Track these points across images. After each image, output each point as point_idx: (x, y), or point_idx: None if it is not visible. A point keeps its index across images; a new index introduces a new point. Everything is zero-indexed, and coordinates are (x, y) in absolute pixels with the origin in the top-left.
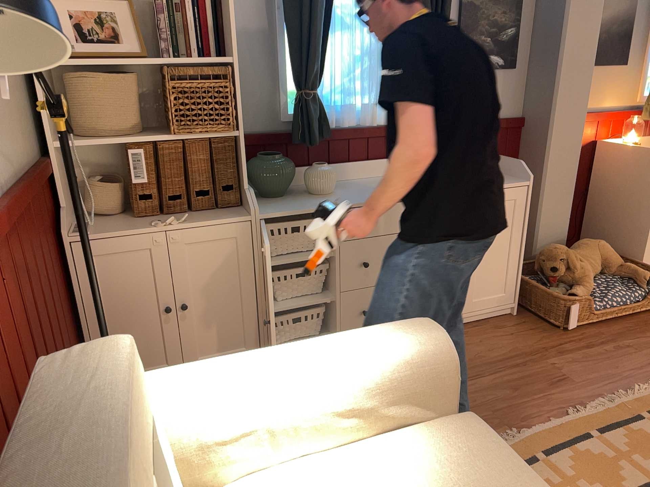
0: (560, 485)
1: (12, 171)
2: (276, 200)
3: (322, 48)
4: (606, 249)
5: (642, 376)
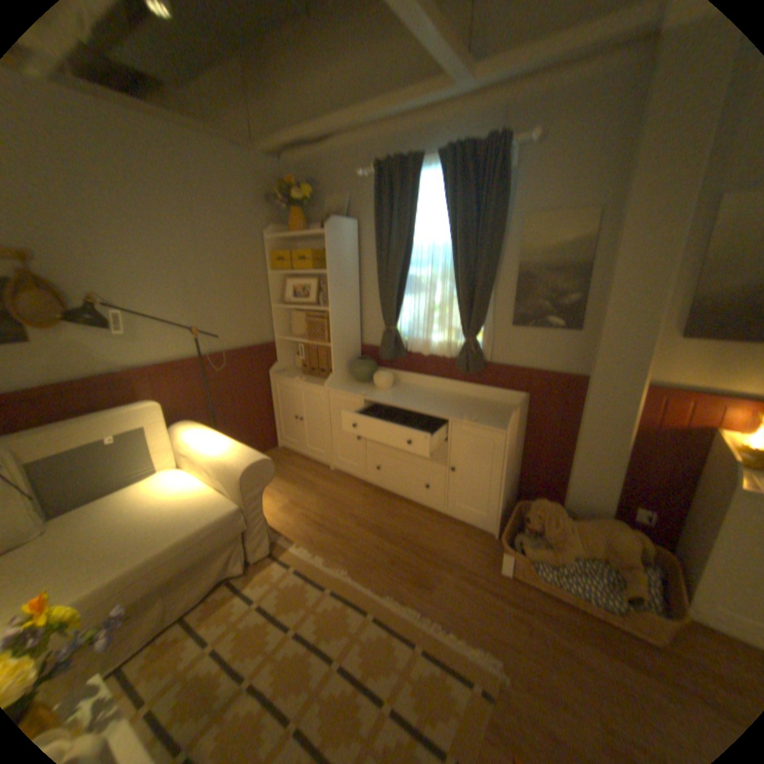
0: (307, 607)
1: (233, 346)
2: (356, 384)
3: (398, 304)
4: (621, 542)
5: (484, 643)
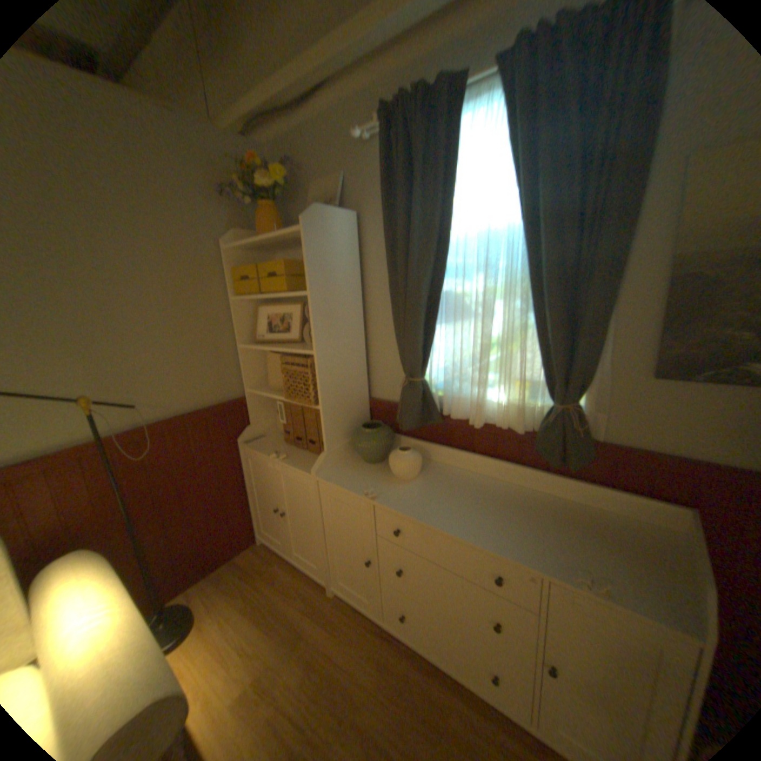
0: None
1: (174, 410)
2: (363, 465)
3: (427, 339)
4: None
5: None
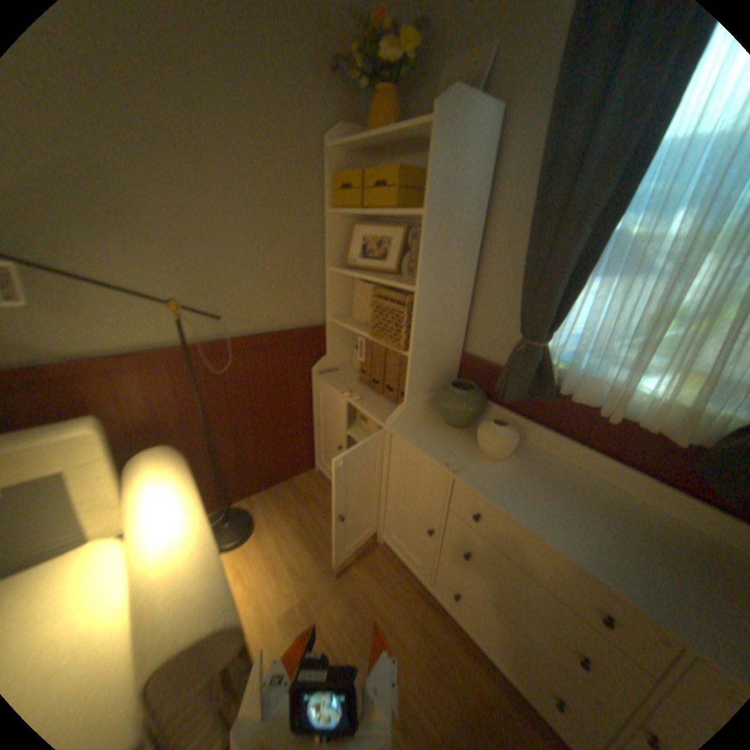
0: None
1: (256, 329)
2: (443, 428)
3: (570, 294)
4: None
5: None
